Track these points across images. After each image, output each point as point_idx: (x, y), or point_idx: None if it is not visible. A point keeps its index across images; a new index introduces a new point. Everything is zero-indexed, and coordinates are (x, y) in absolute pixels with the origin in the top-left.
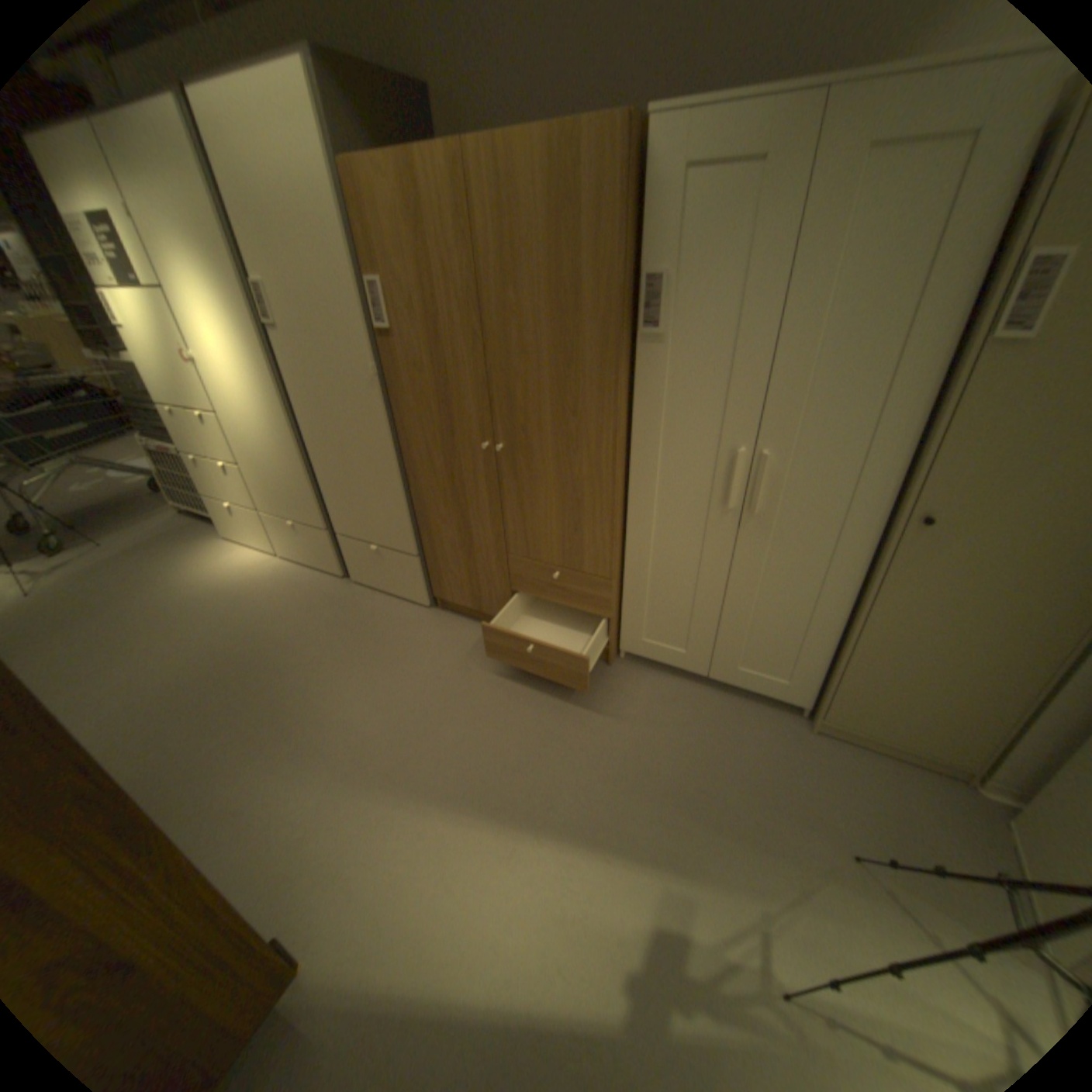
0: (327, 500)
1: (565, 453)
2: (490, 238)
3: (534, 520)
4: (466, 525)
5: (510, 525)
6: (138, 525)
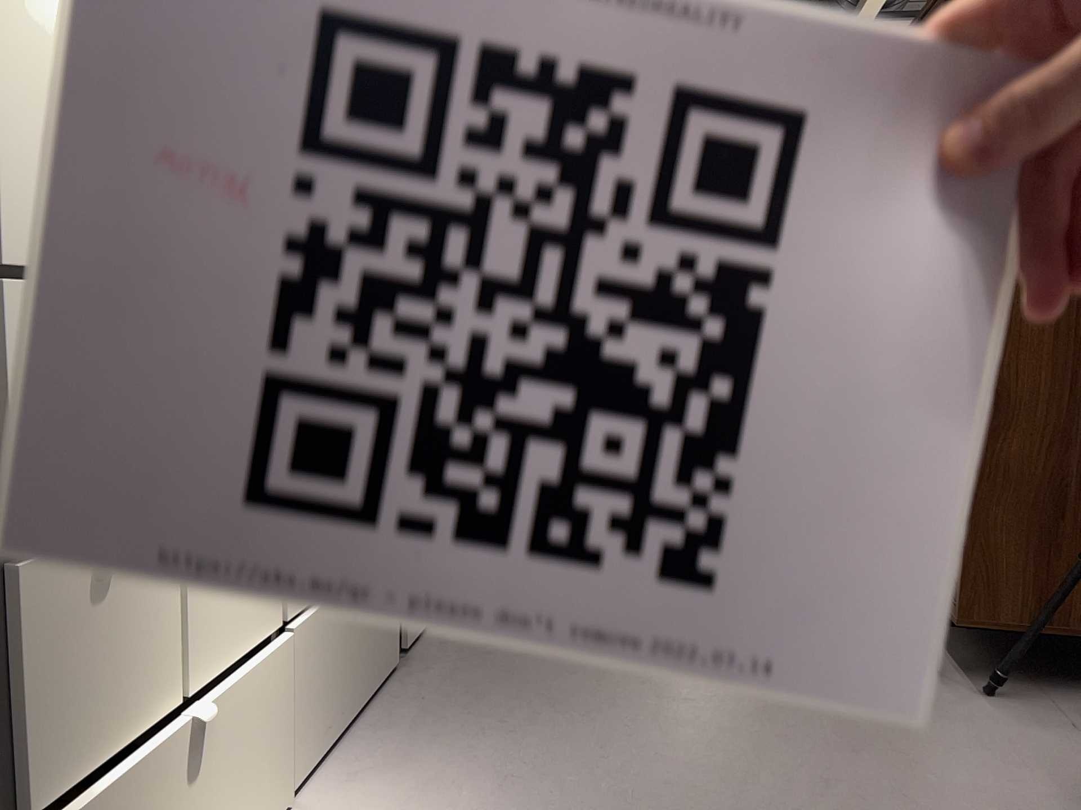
0: None
1: None
2: None
3: None
4: None
5: None
6: None
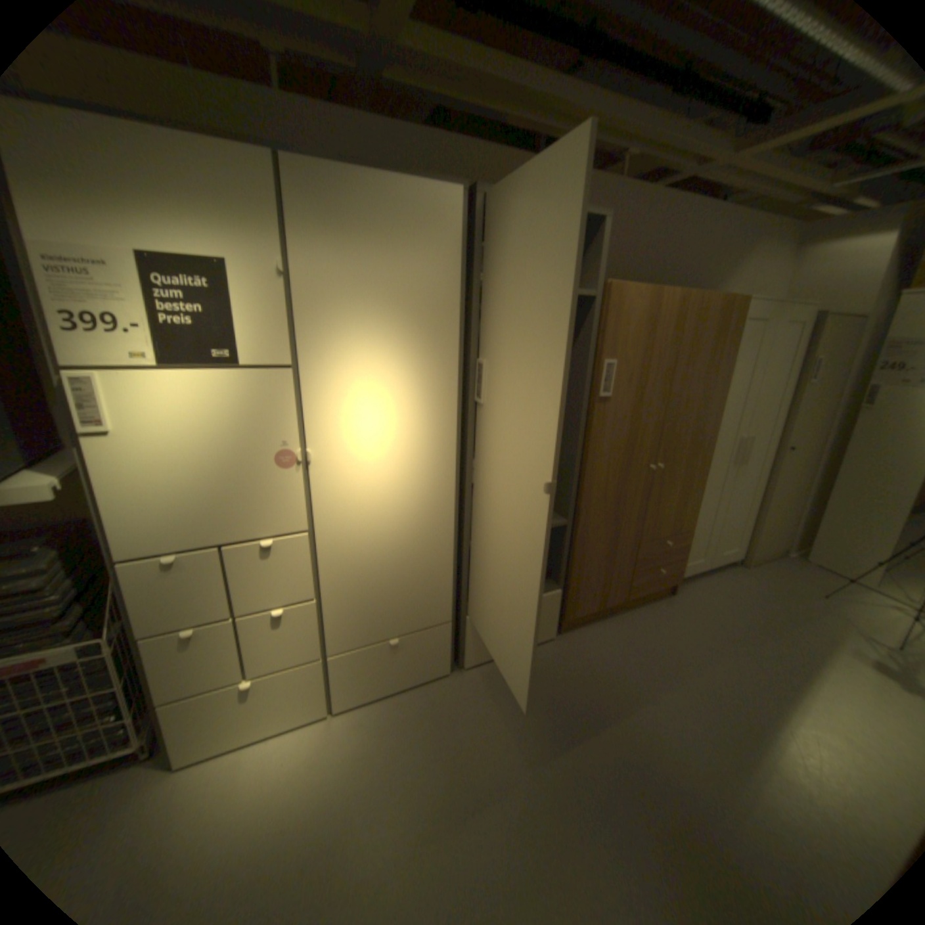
0: (472, 579)
1: (692, 459)
2: (689, 340)
3: (664, 510)
4: (616, 536)
5: (648, 521)
6: None
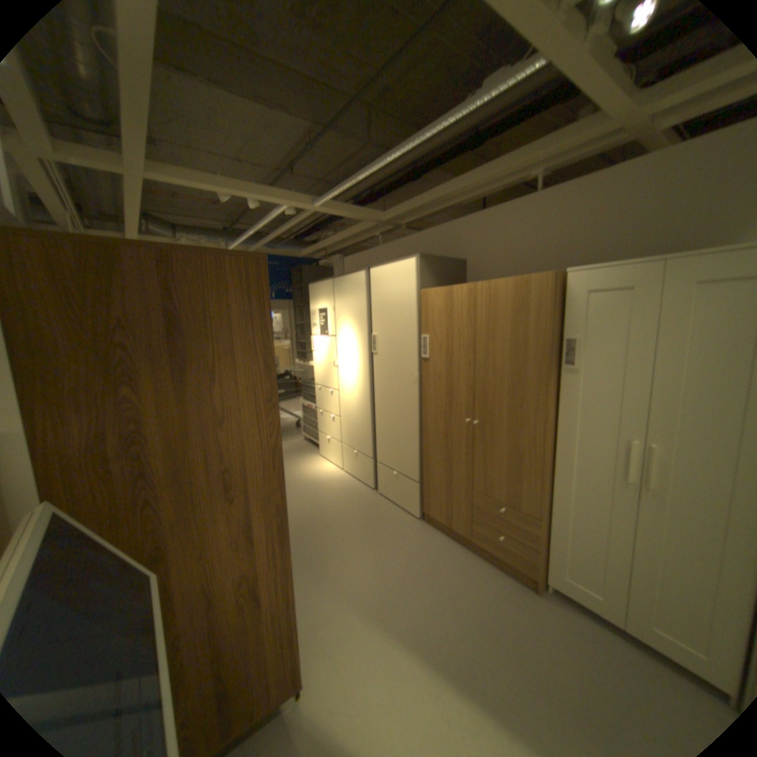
0: (377, 441)
1: (514, 430)
2: (483, 321)
3: (492, 470)
4: (450, 466)
5: (477, 471)
6: (286, 441)
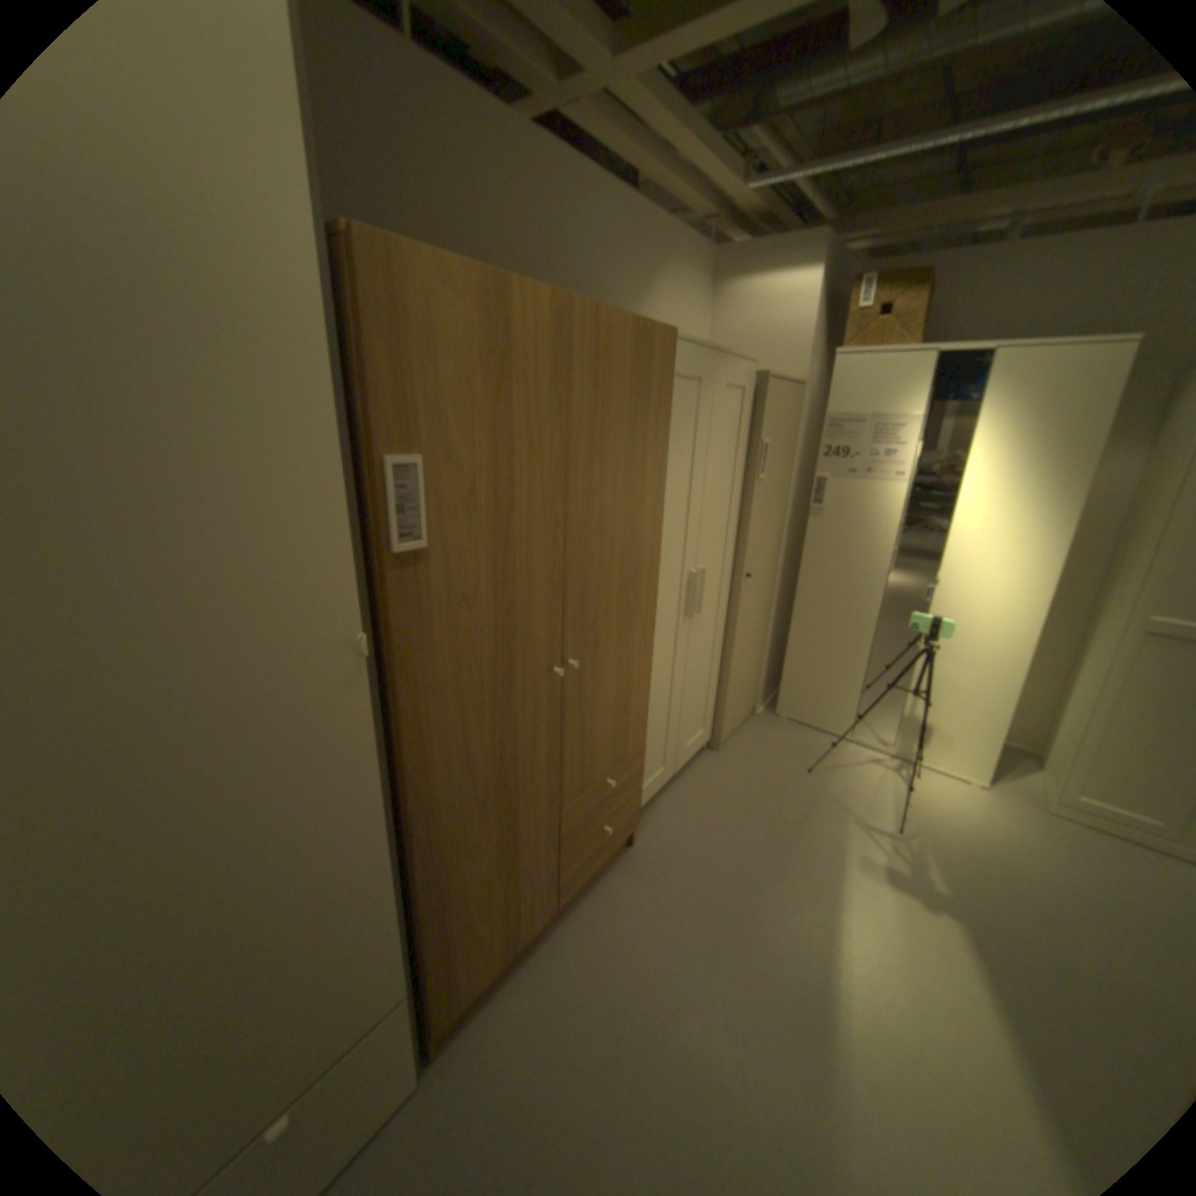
0: None
1: (623, 631)
2: (584, 409)
3: (591, 734)
4: (509, 823)
5: (566, 765)
6: None
